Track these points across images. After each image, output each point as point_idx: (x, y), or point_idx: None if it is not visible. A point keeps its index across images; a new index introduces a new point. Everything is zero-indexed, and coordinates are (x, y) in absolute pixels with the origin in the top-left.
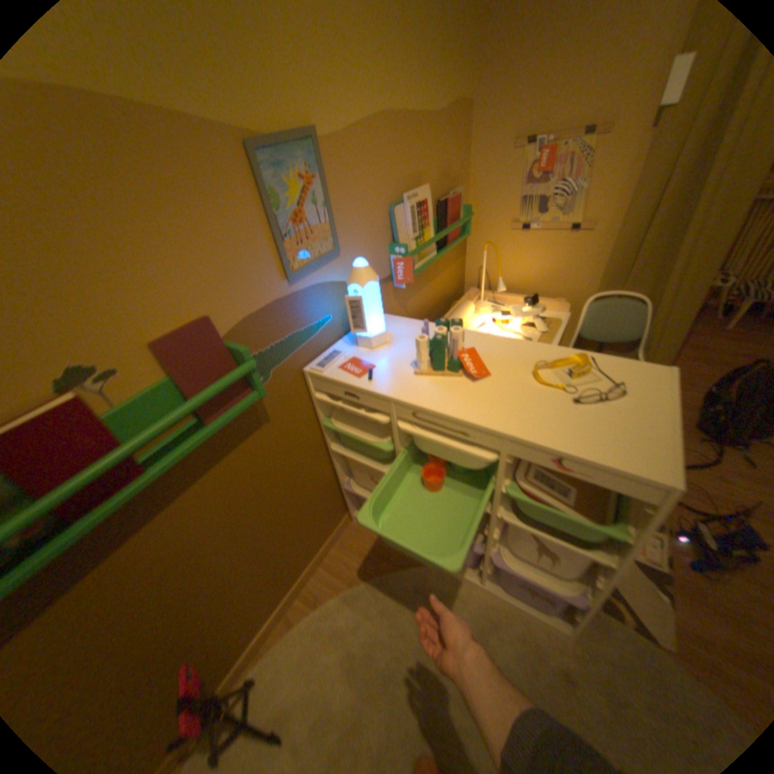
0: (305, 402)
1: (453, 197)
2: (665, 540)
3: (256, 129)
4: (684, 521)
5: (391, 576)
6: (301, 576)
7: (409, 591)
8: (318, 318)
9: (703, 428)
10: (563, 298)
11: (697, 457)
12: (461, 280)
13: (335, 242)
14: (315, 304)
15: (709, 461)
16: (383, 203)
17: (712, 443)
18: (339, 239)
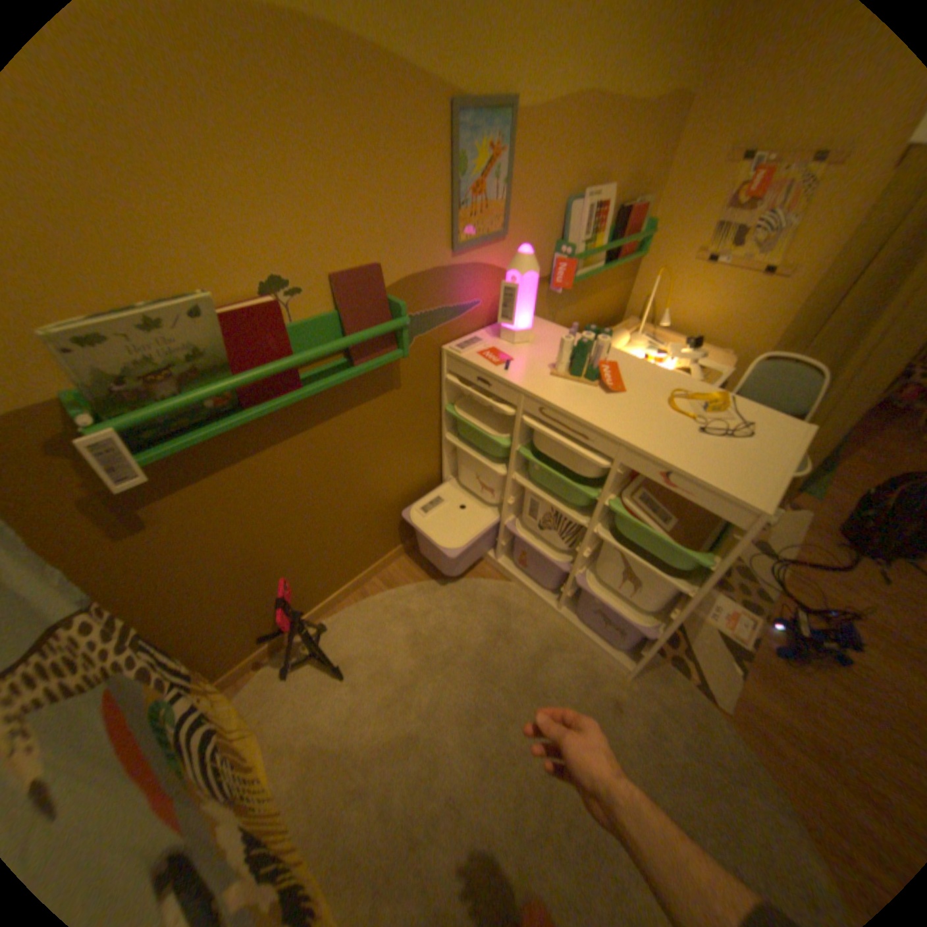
0: (434, 383)
1: (640, 206)
2: (761, 624)
3: (465, 90)
4: (788, 613)
5: (470, 582)
6: (385, 558)
7: (485, 599)
8: (468, 300)
9: (848, 534)
10: (733, 350)
11: (829, 559)
12: (622, 307)
13: (505, 225)
14: (469, 284)
15: (841, 567)
16: (562, 195)
17: (852, 551)
18: (509, 223)
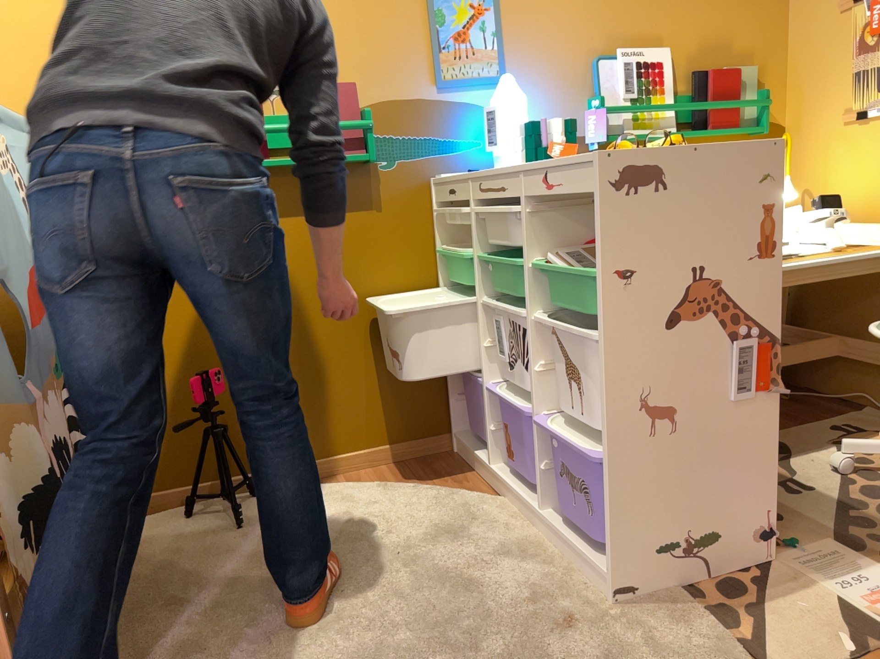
0: (425, 219)
1: (718, 69)
2: None
3: None
4: None
5: (448, 490)
6: (358, 452)
7: (455, 504)
8: (463, 137)
9: None
10: None
11: None
12: None
13: (501, 71)
14: (462, 121)
15: None
16: (582, 53)
17: None
18: (508, 71)
